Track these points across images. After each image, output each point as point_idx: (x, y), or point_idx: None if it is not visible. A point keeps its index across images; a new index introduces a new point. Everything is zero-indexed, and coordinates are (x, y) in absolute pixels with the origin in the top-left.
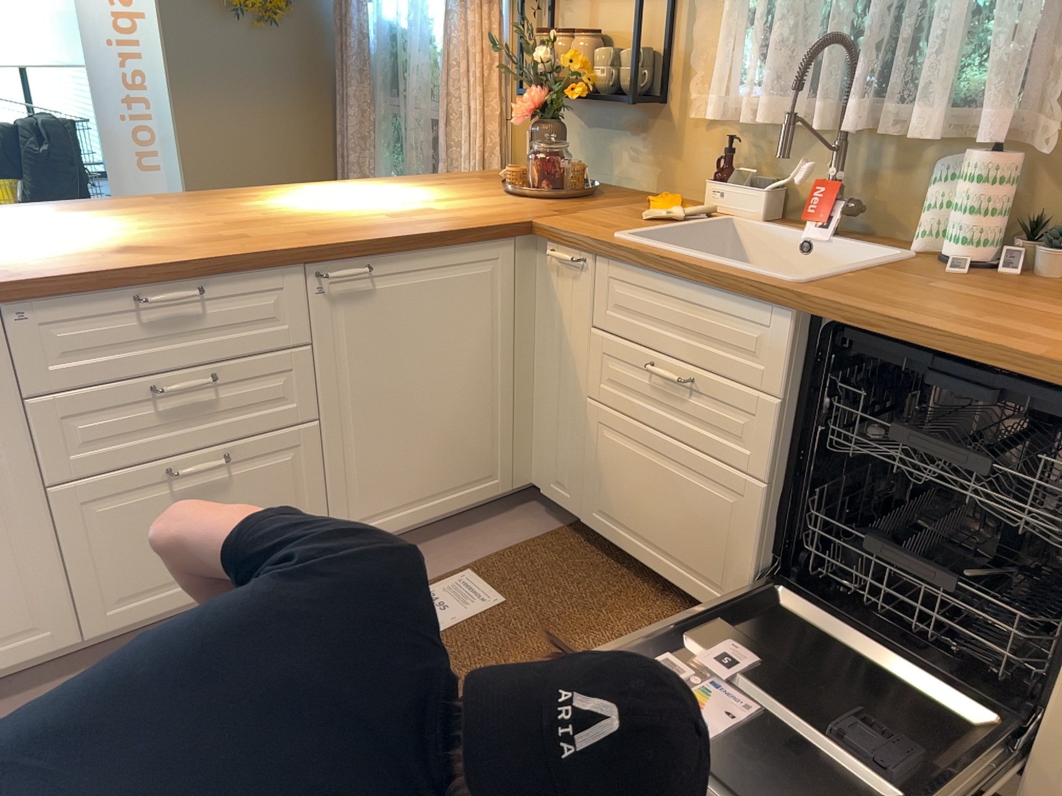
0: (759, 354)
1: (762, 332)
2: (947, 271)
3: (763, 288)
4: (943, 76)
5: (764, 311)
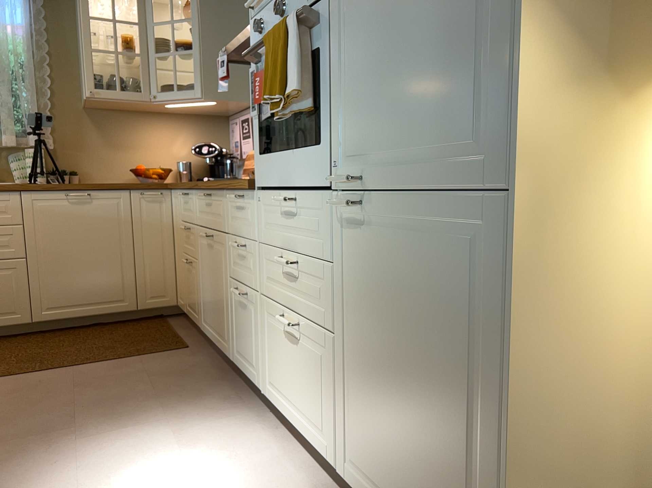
0: (6, 212)
1: (5, 203)
2: (40, 184)
3: (3, 186)
4: (12, 125)
5: (5, 195)
